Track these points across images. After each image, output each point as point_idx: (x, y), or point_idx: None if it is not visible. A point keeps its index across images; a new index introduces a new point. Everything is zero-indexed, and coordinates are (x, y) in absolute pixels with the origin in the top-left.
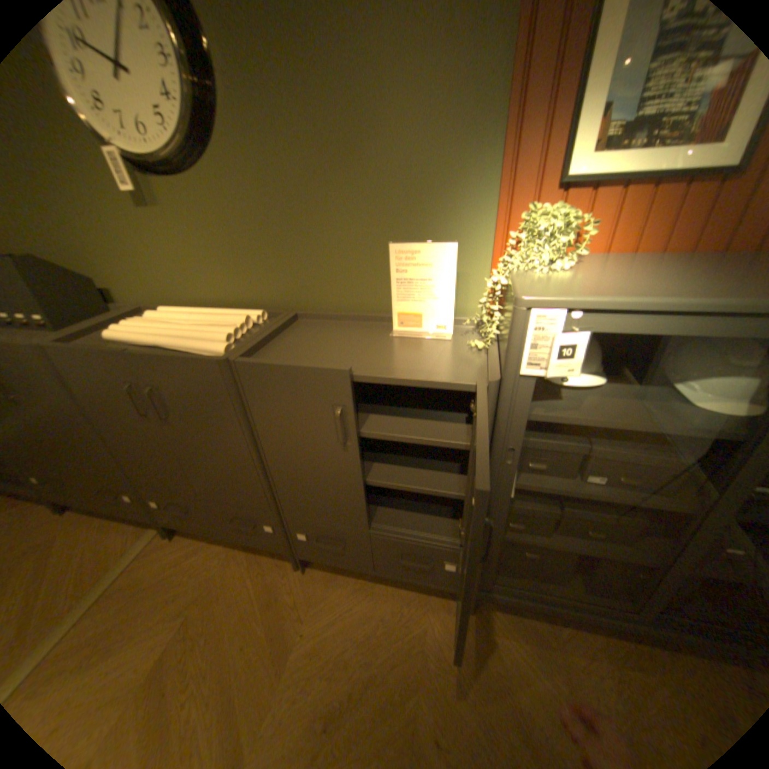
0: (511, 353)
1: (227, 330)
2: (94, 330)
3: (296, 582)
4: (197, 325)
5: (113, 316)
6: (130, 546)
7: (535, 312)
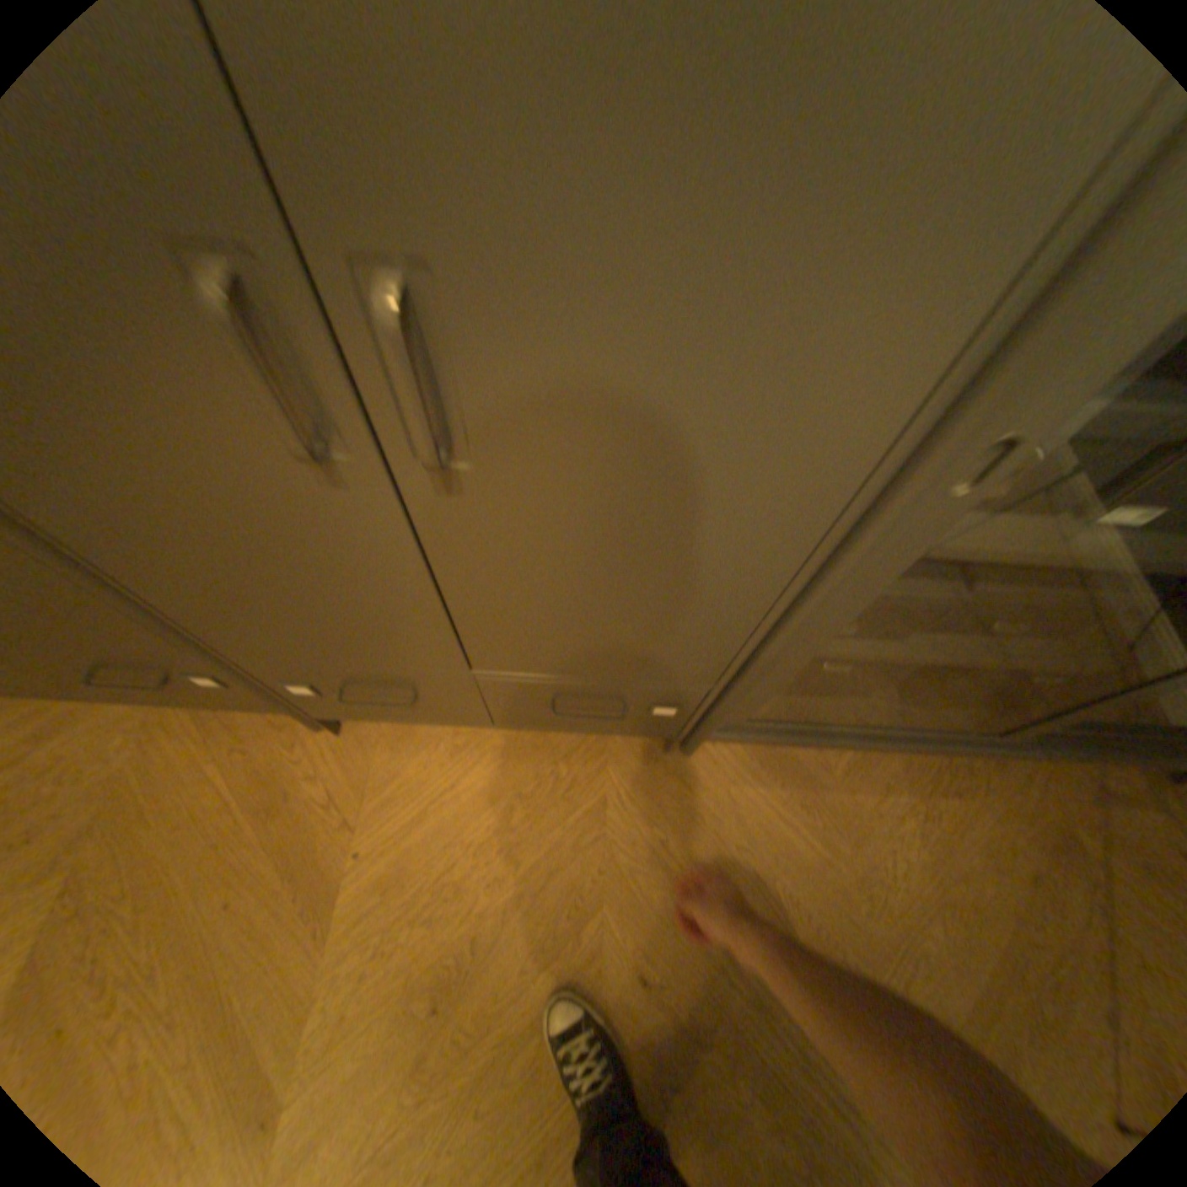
0: None
1: None
2: None
3: (324, 752)
4: None
5: None
6: None
7: None
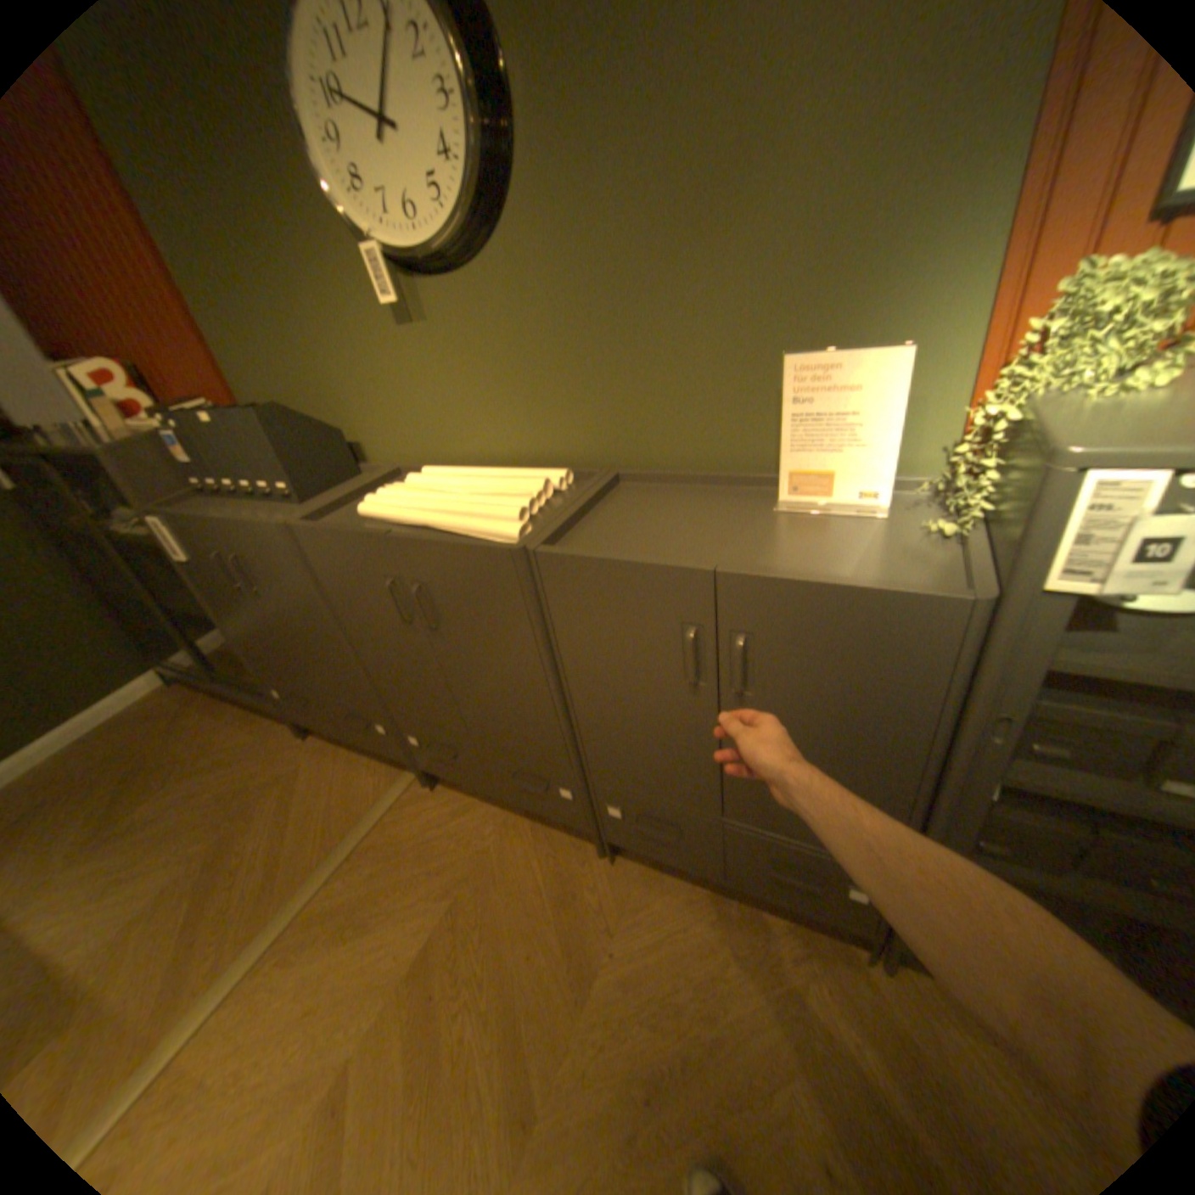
0: (1030, 550)
1: (520, 501)
2: (348, 500)
3: (602, 875)
4: (479, 494)
5: (367, 479)
6: (384, 790)
7: (1097, 476)
